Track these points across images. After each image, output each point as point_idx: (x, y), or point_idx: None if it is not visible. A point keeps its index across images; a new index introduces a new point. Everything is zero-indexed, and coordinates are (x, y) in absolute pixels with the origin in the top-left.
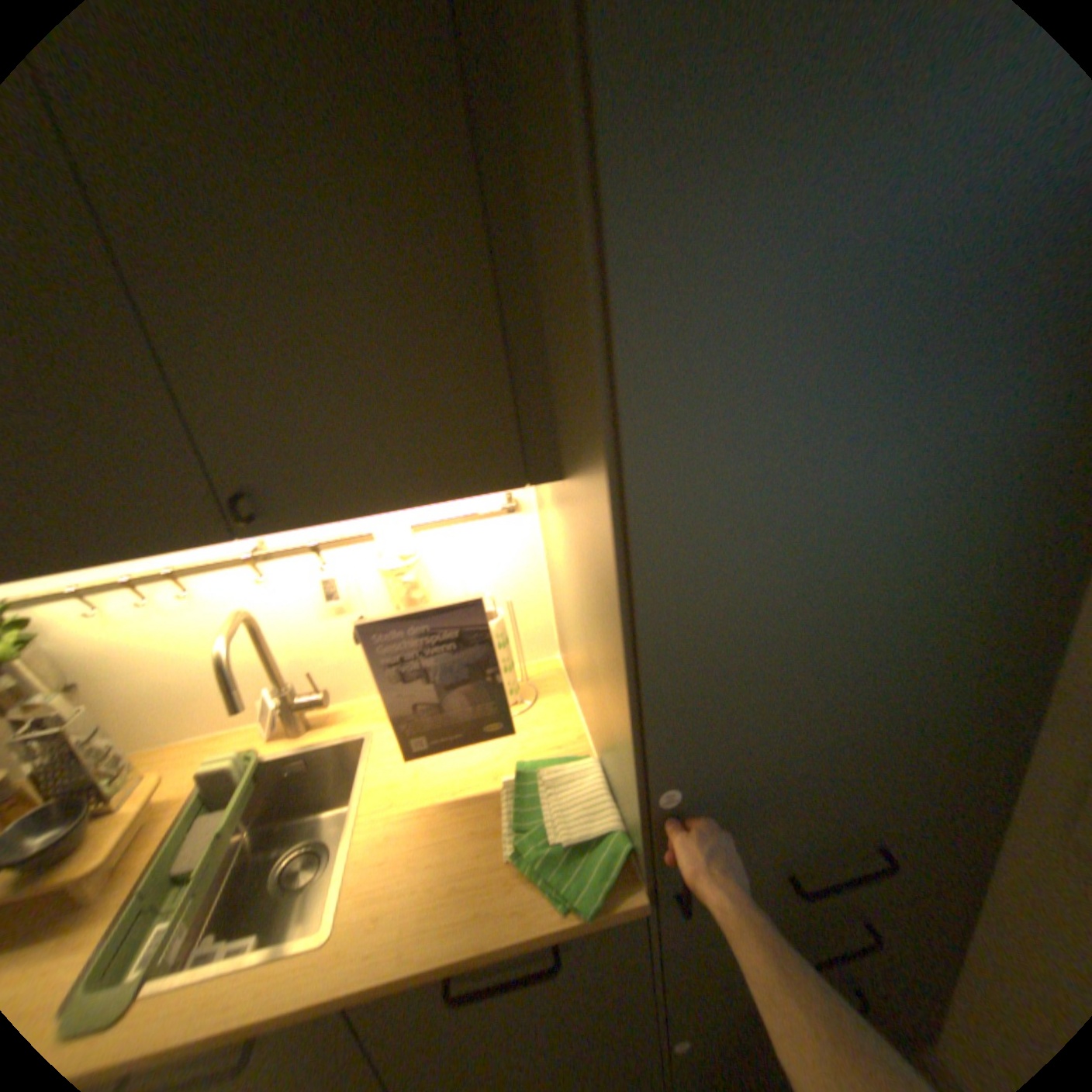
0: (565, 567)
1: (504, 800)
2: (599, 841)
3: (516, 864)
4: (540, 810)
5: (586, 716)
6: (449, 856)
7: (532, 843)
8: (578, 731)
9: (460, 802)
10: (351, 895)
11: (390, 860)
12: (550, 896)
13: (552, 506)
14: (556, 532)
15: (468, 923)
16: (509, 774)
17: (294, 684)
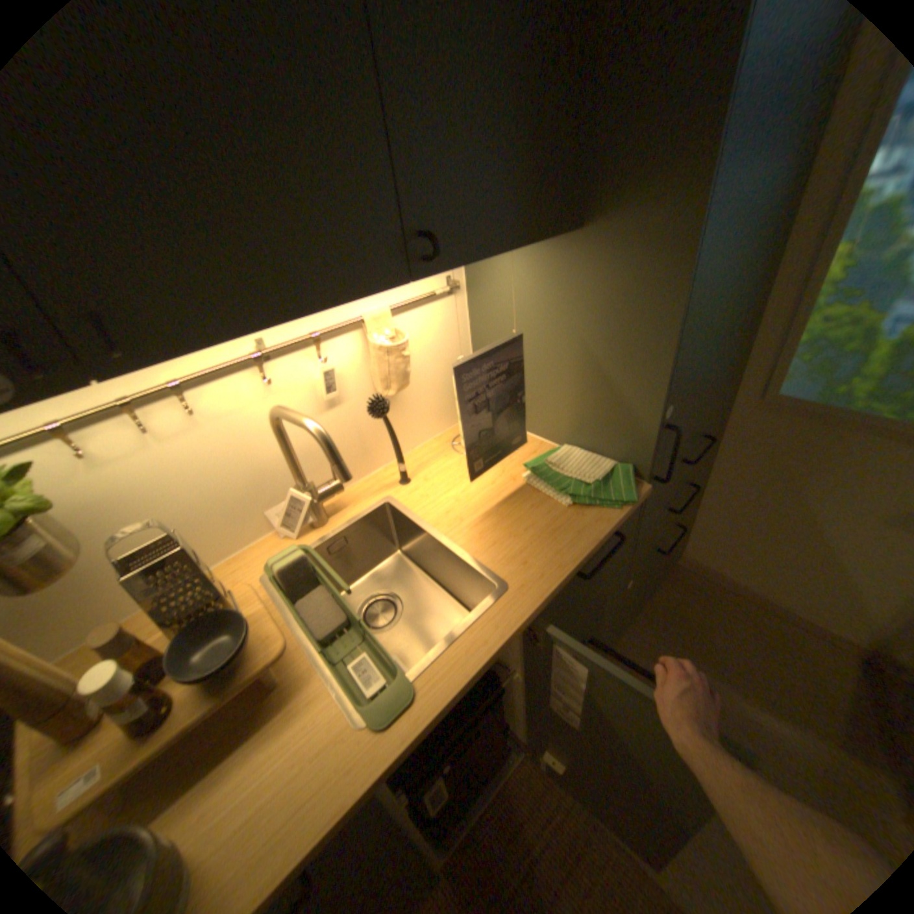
0: (542, 312)
1: (532, 484)
2: (613, 471)
3: (578, 501)
4: (564, 475)
5: (540, 428)
6: (532, 519)
7: (578, 488)
8: (538, 440)
9: (506, 497)
10: (494, 563)
11: (498, 538)
12: (609, 504)
13: (526, 268)
14: (526, 289)
15: (578, 535)
16: (520, 474)
17: (310, 477)
